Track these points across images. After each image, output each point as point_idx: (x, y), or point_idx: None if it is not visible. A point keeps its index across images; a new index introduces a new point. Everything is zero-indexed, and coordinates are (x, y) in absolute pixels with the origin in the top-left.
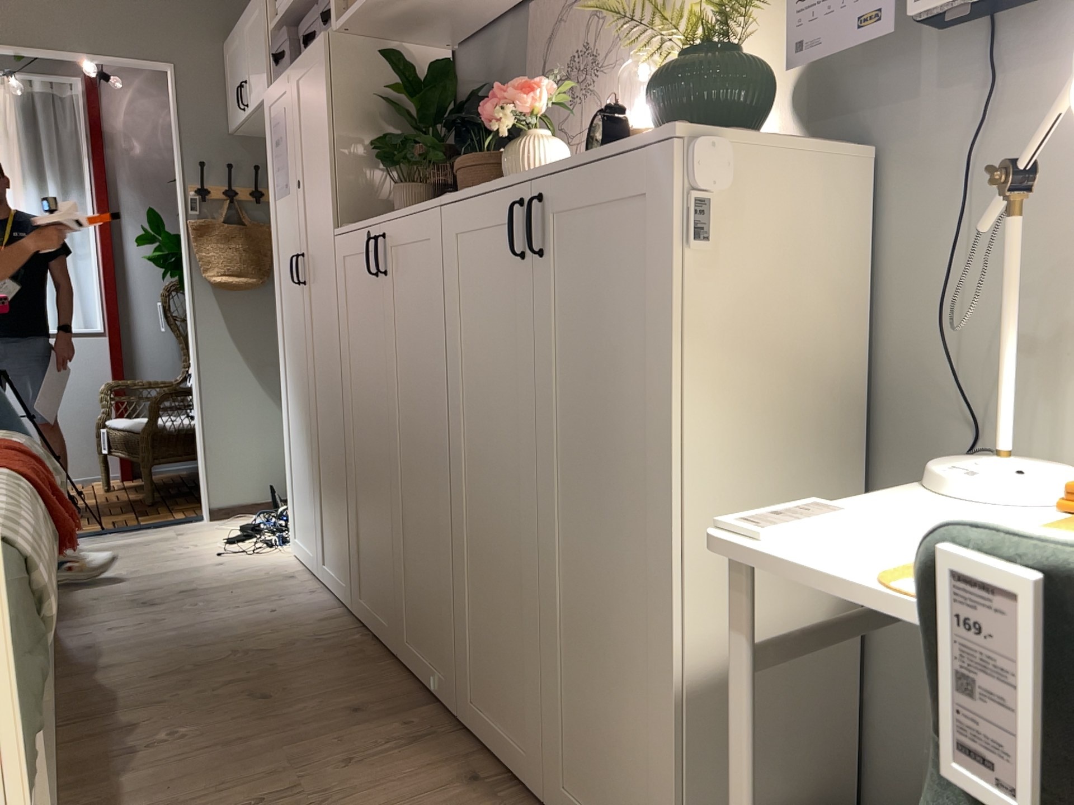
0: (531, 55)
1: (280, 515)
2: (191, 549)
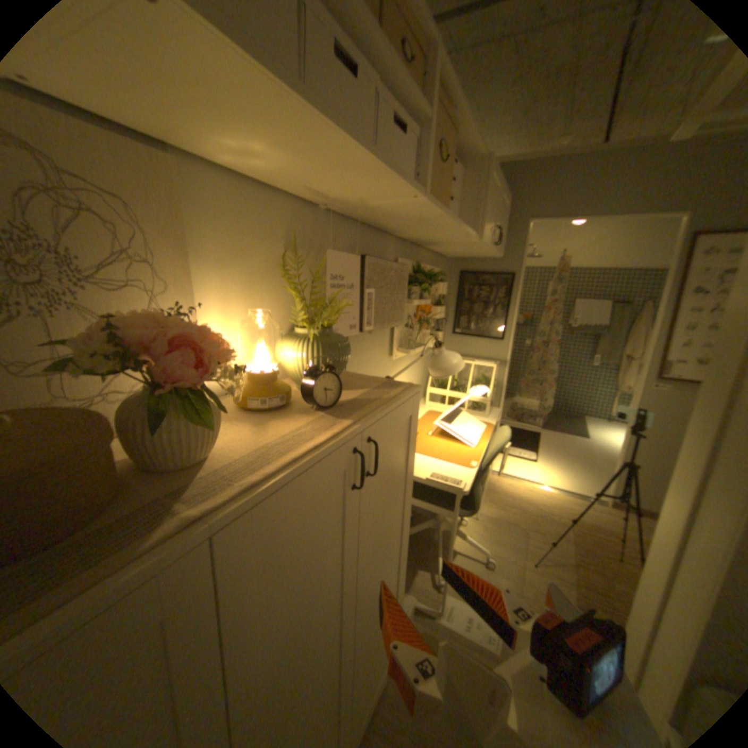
0: None
1: None
2: None
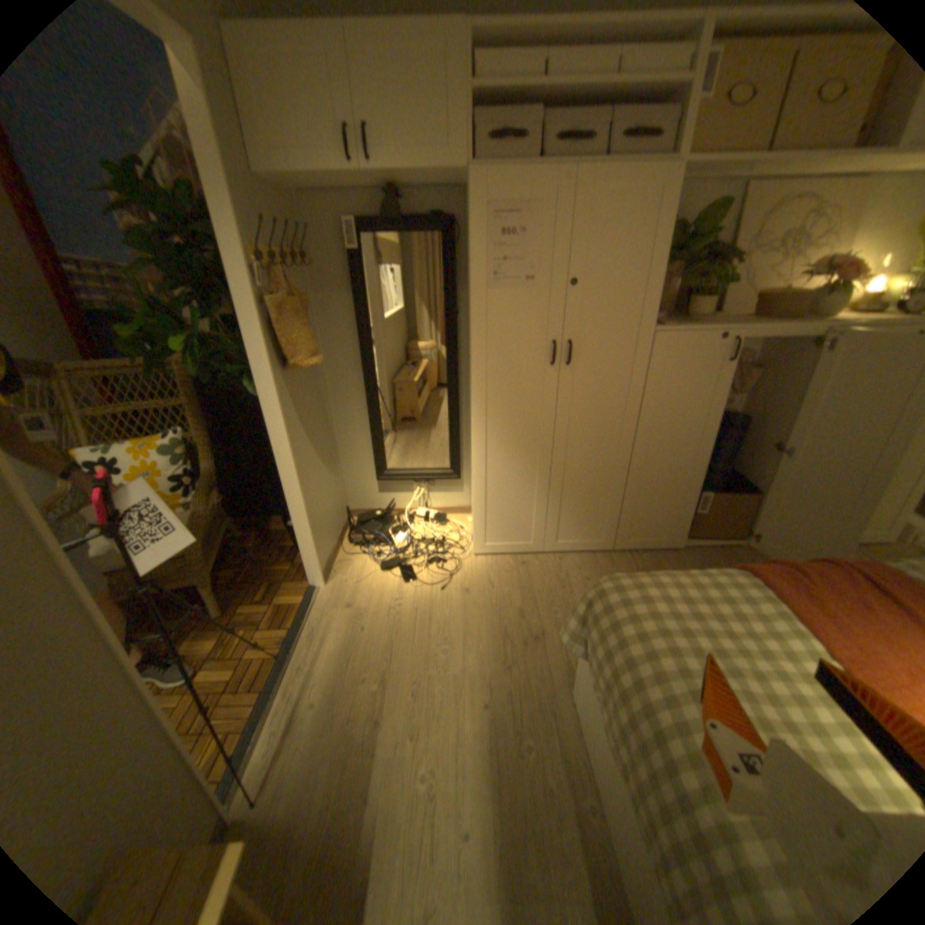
0: (745, 218)
1: (394, 543)
2: (408, 603)
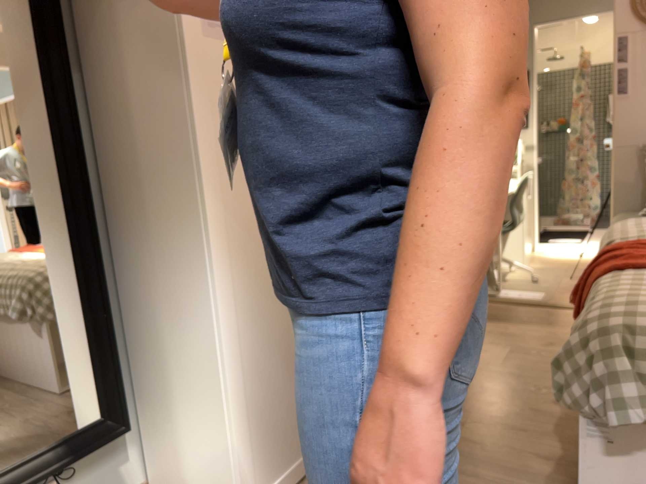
0: None
1: None
2: None
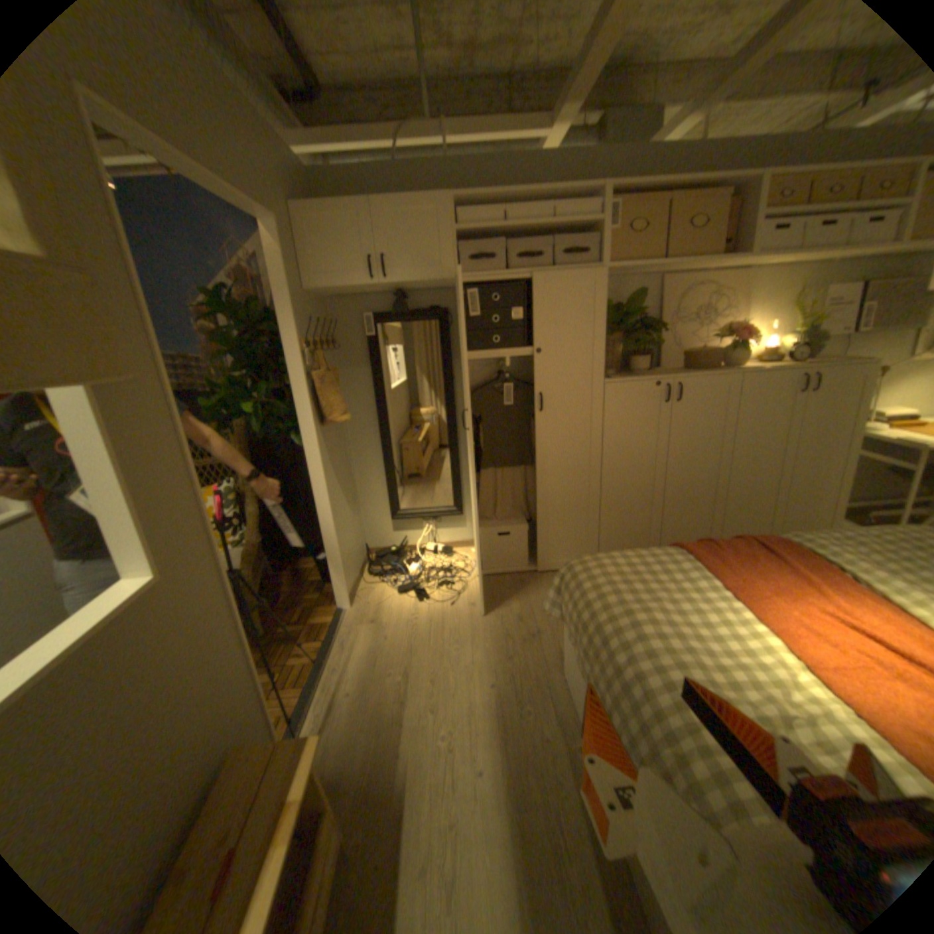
0: (665, 300)
1: (408, 572)
2: (422, 617)
